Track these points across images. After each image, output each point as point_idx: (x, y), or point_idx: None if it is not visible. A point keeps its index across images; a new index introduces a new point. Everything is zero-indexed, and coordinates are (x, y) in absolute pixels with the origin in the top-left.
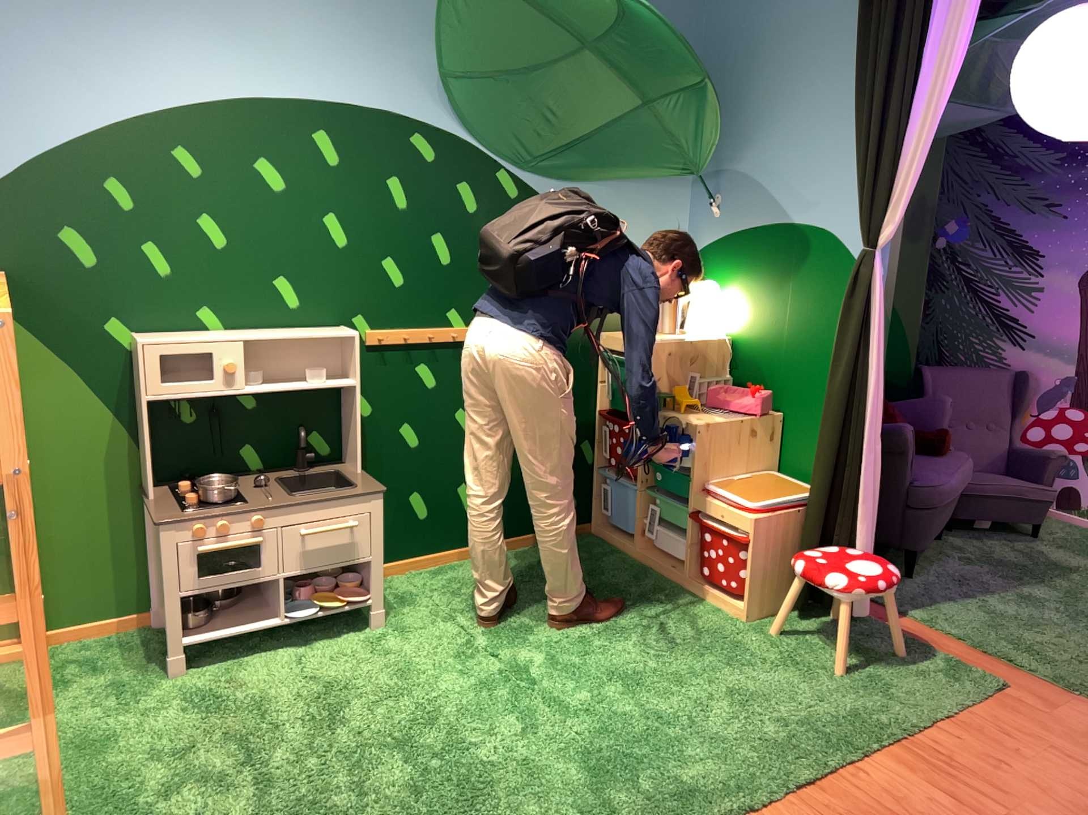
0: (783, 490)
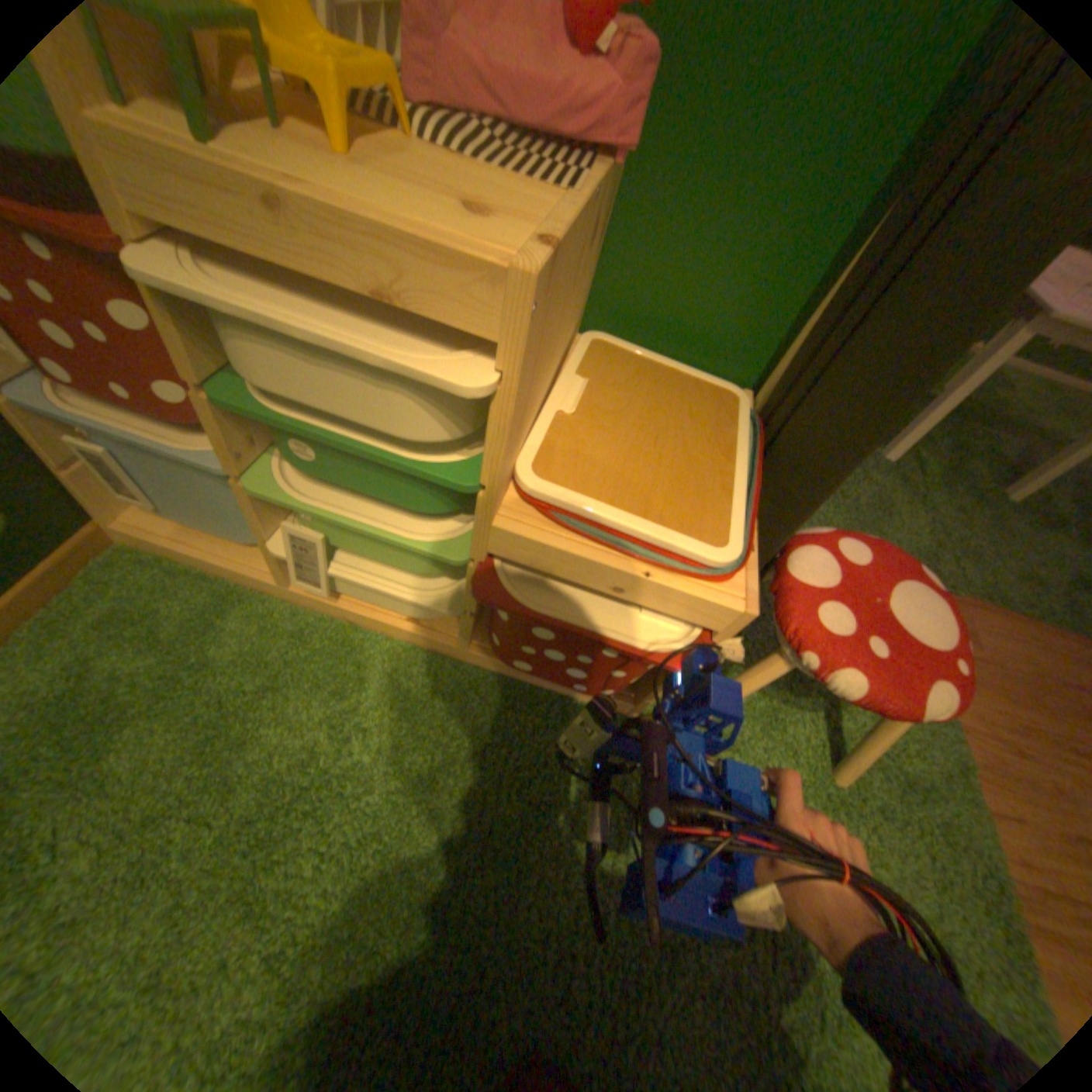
0: (707, 423)
